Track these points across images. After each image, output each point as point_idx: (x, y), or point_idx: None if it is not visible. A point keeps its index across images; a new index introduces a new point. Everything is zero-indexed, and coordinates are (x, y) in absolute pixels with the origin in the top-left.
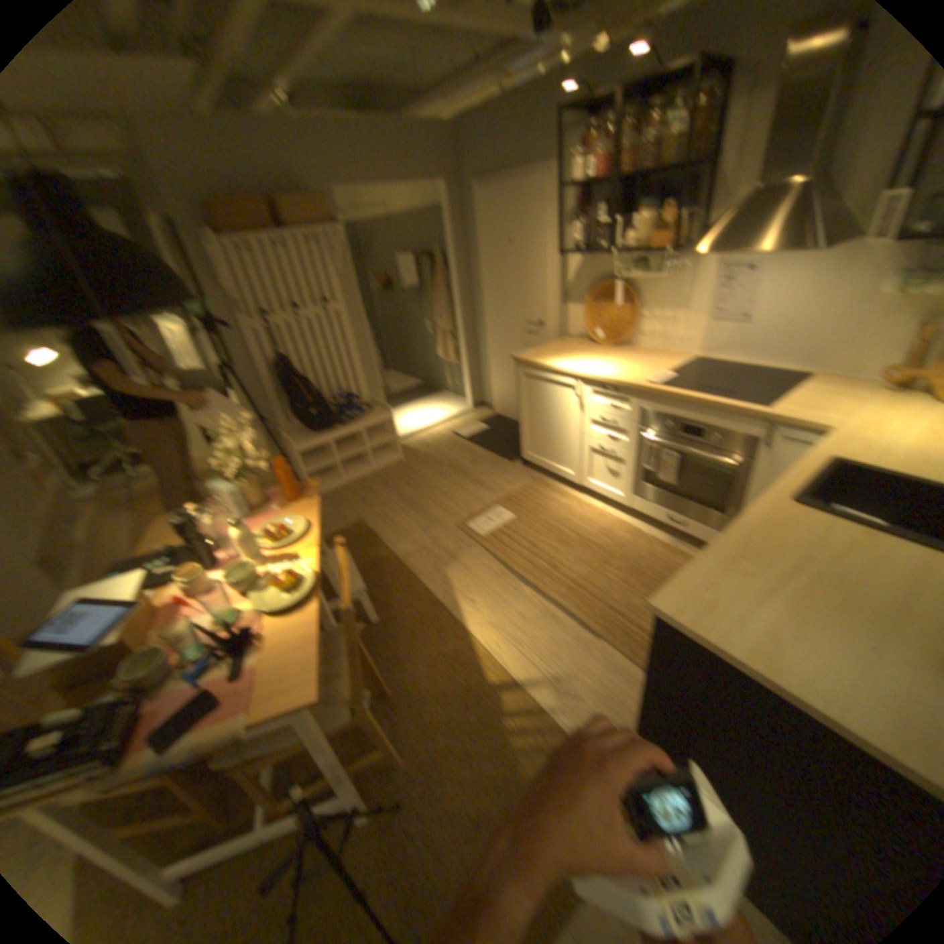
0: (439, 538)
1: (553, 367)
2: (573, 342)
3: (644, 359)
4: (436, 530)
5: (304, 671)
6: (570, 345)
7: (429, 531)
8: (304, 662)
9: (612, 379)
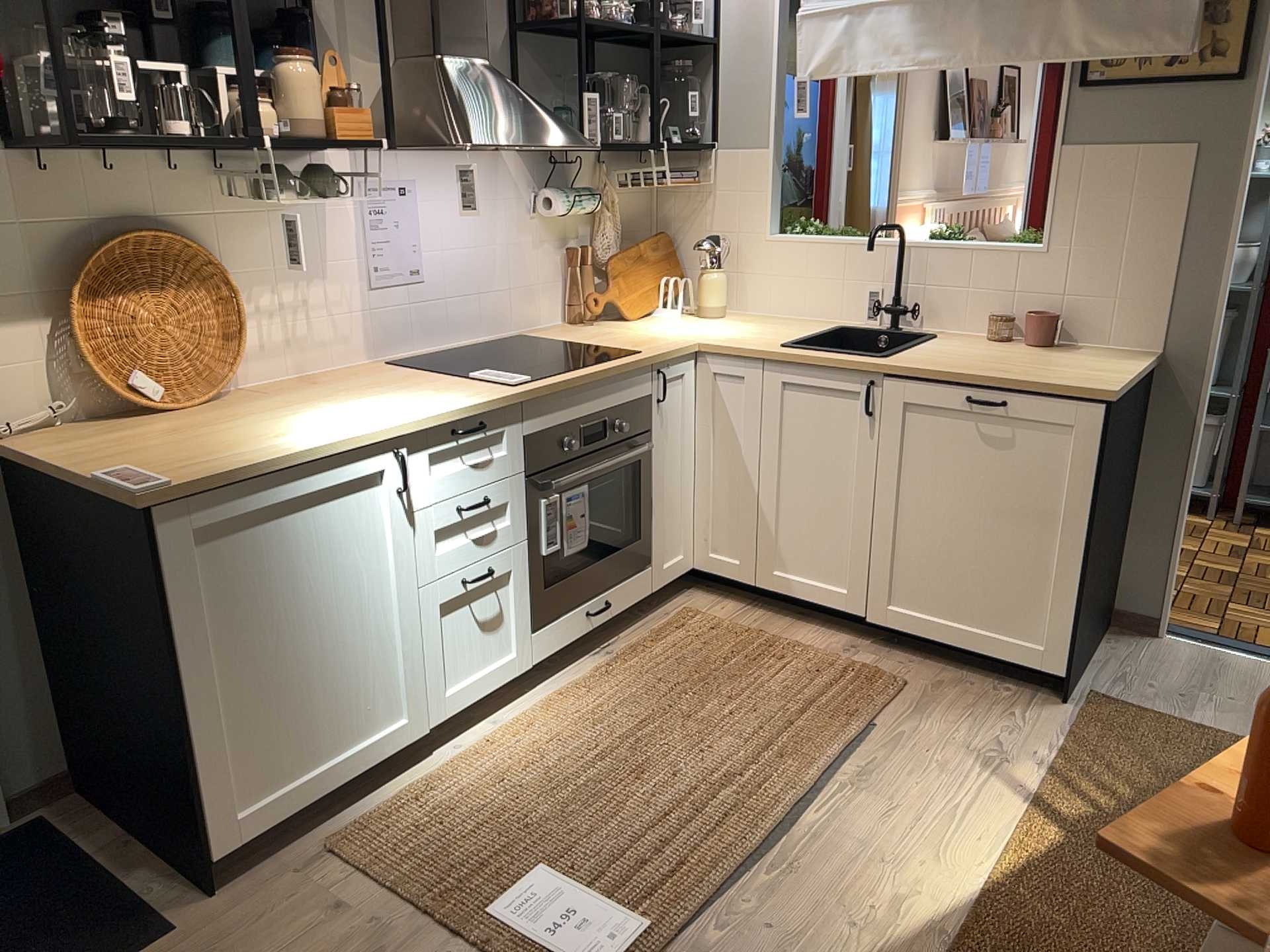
0: None
1: (320, 447)
2: (71, 436)
3: (347, 387)
4: None
5: None
6: (98, 438)
7: None
8: None
9: (469, 404)
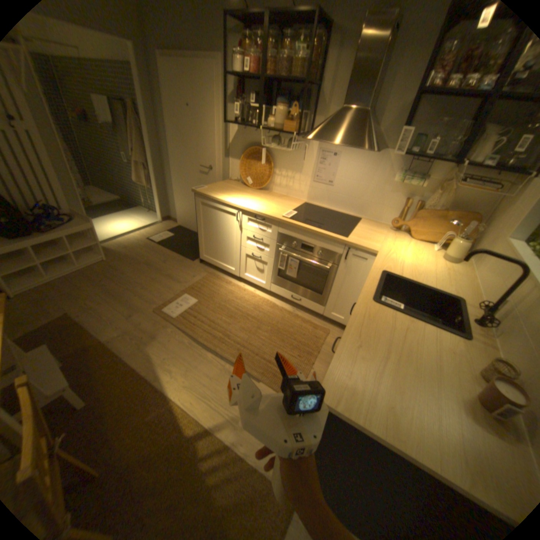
0: (139, 322)
1: (221, 199)
2: (233, 183)
3: (277, 200)
4: (136, 314)
5: None
6: (231, 185)
7: (130, 317)
8: None
9: (261, 212)
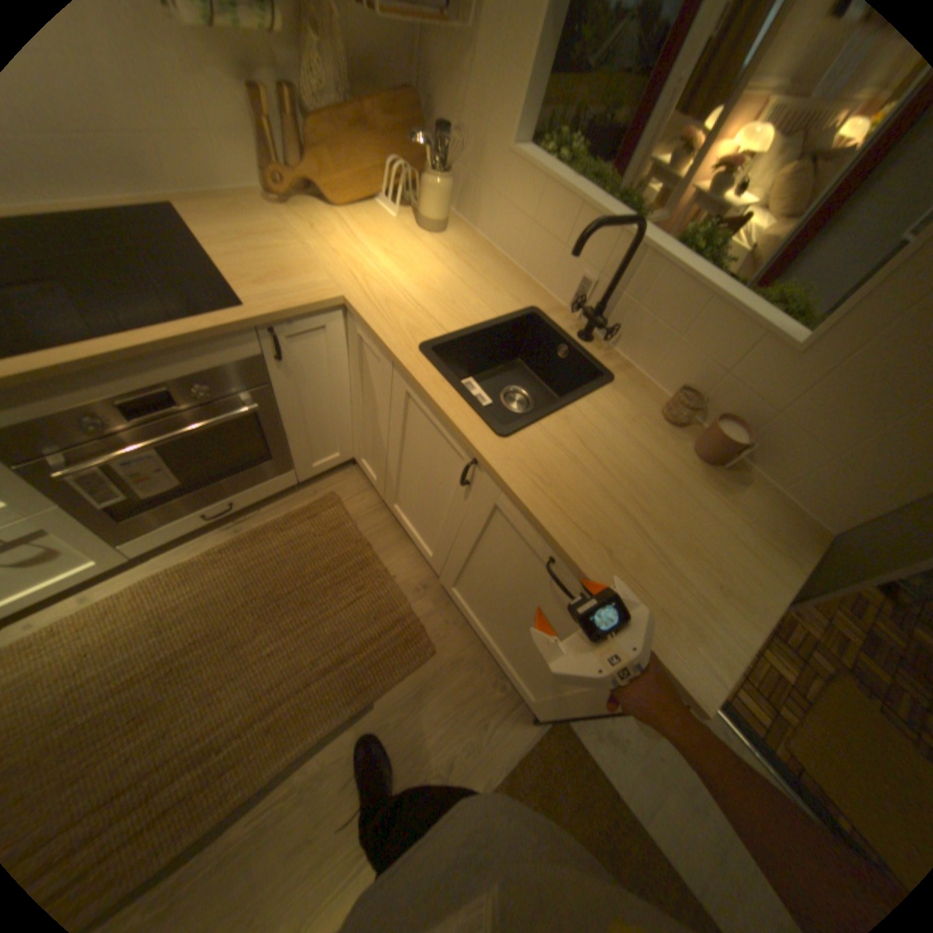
0: None
1: None
2: None
3: None
4: None
5: None
6: None
7: None
8: None
9: None
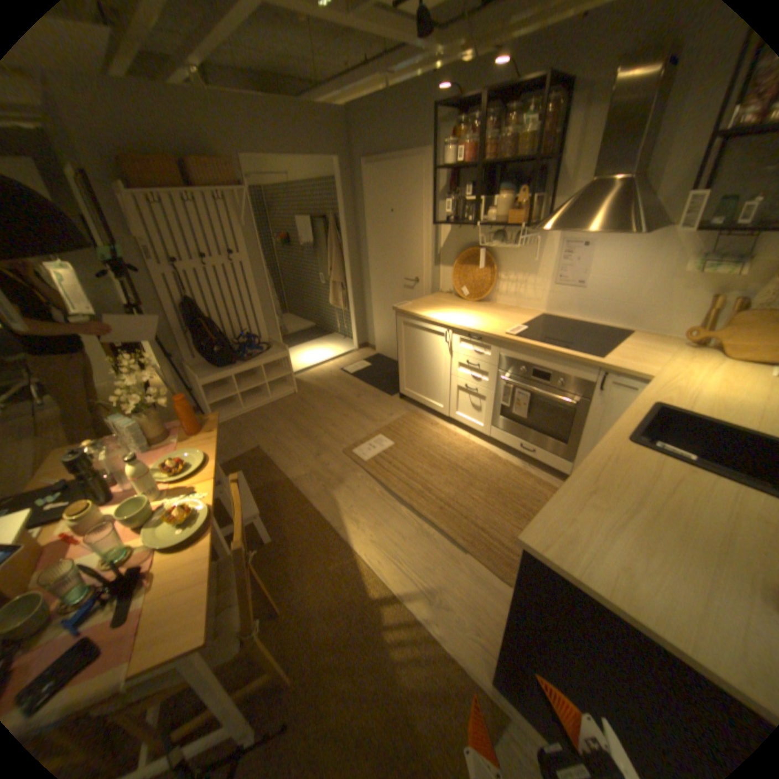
0: (326, 462)
1: (426, 317)
2: (443, 296)
3: (501, 313)
4: (324, 454)
5: (190, 610)
6: (440, 299)
7: (318, 456)
8: (191, 600)
9: (475, 329)
